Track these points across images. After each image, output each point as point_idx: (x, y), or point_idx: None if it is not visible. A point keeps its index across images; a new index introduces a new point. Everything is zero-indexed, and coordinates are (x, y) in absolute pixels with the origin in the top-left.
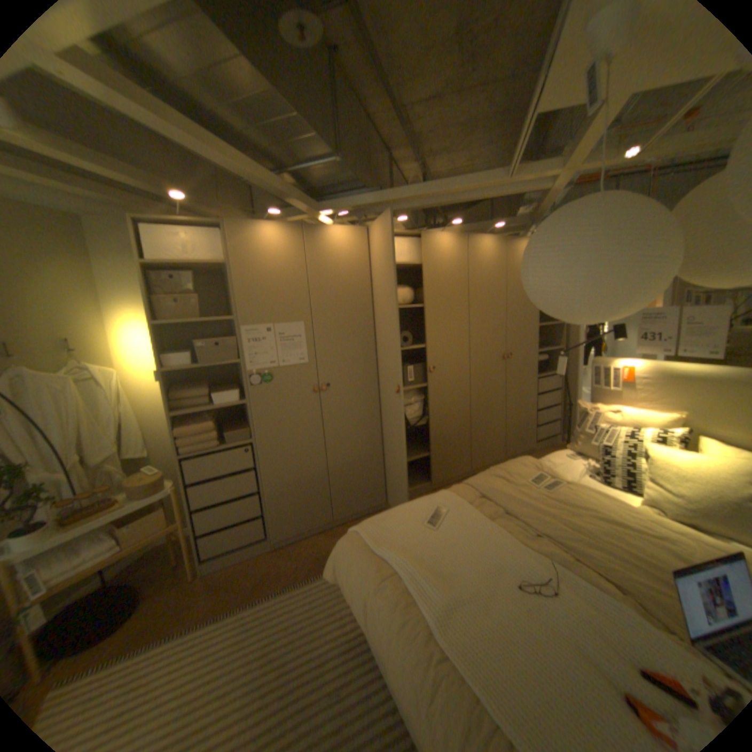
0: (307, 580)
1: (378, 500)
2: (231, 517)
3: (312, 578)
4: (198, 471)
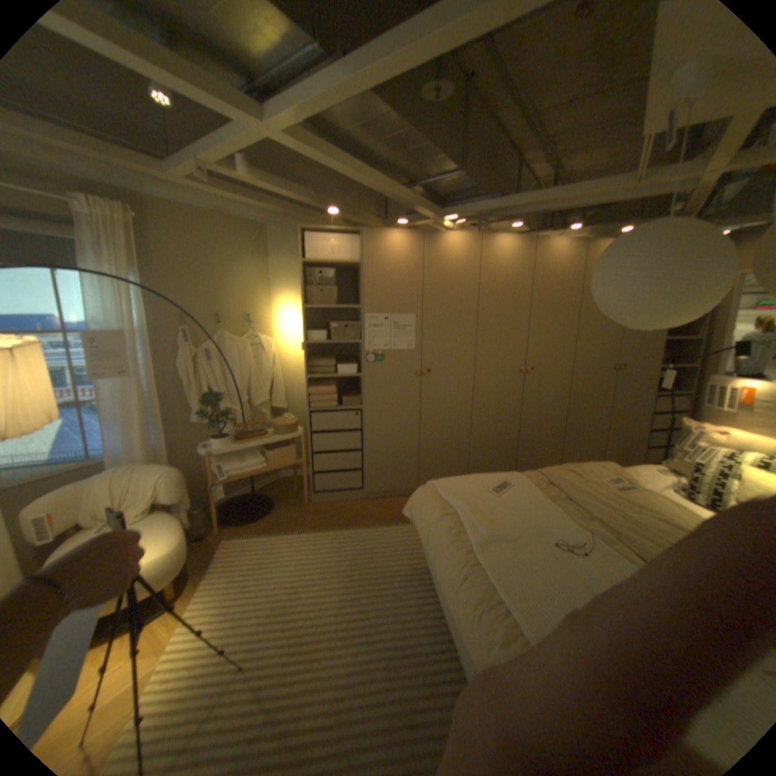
0: (391, 524)
1: None
2: (340, 463)
3: (395, 523)
4: (322, 422)
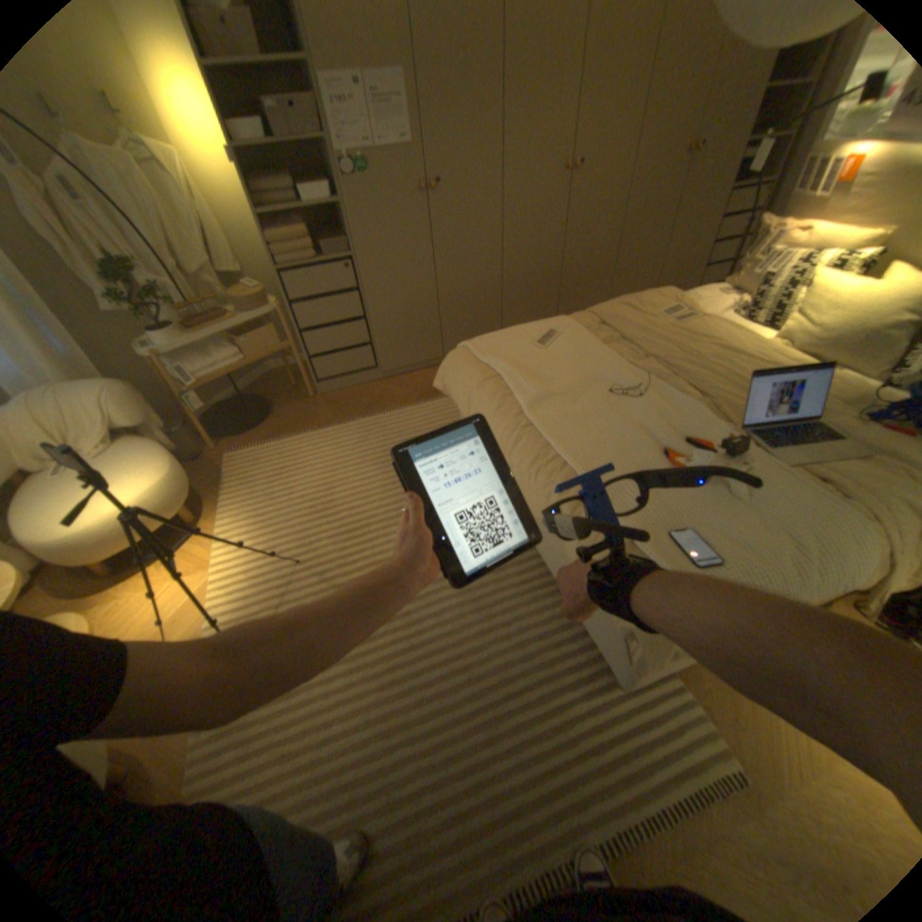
0: (417, 402)
1: None
2: (339, 341)
3: (422, 401)
4: (297, 286)
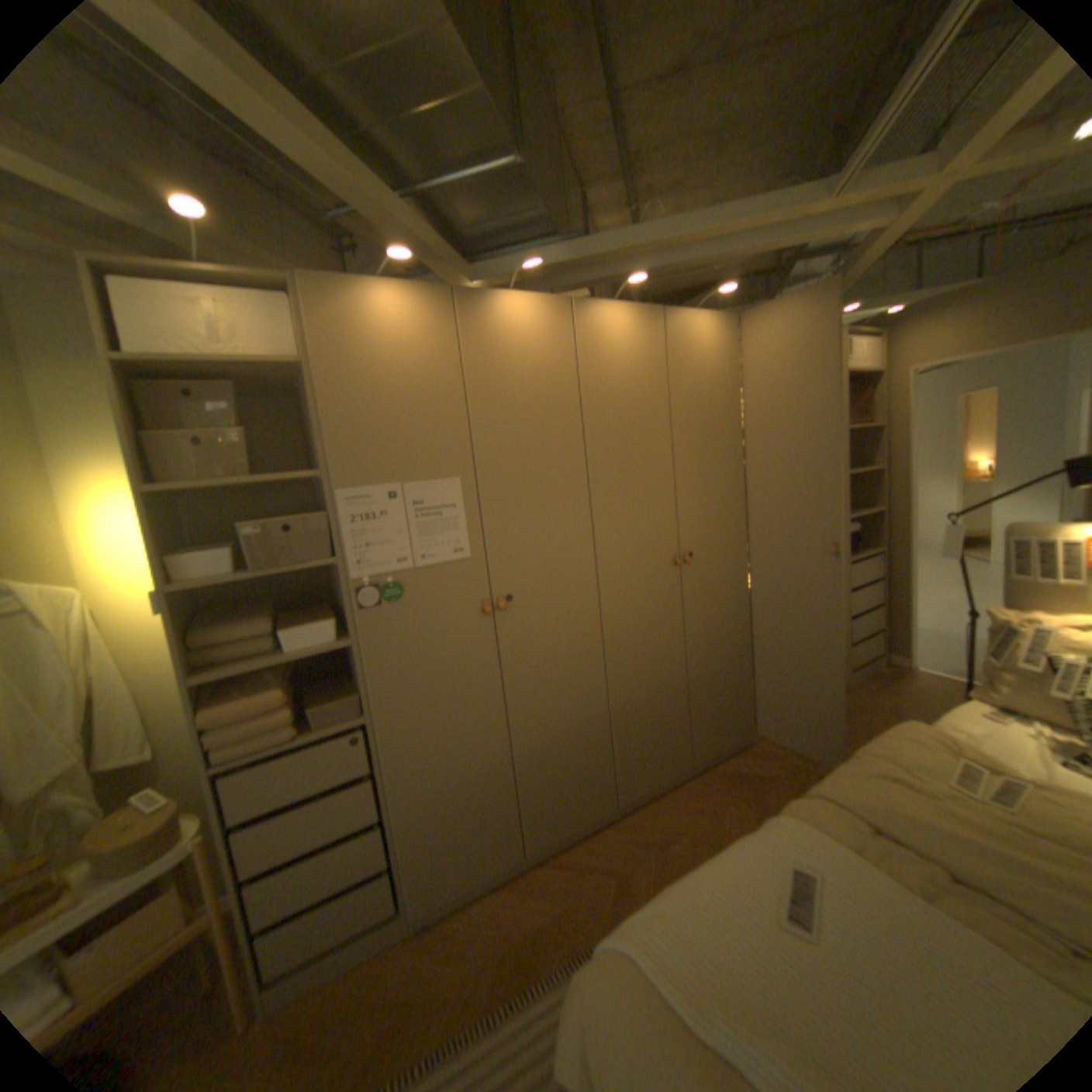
0: (493, 1011)
1: (604, 806)
2: (328, 879)
3: (502, 1004)
4: (255, 793)
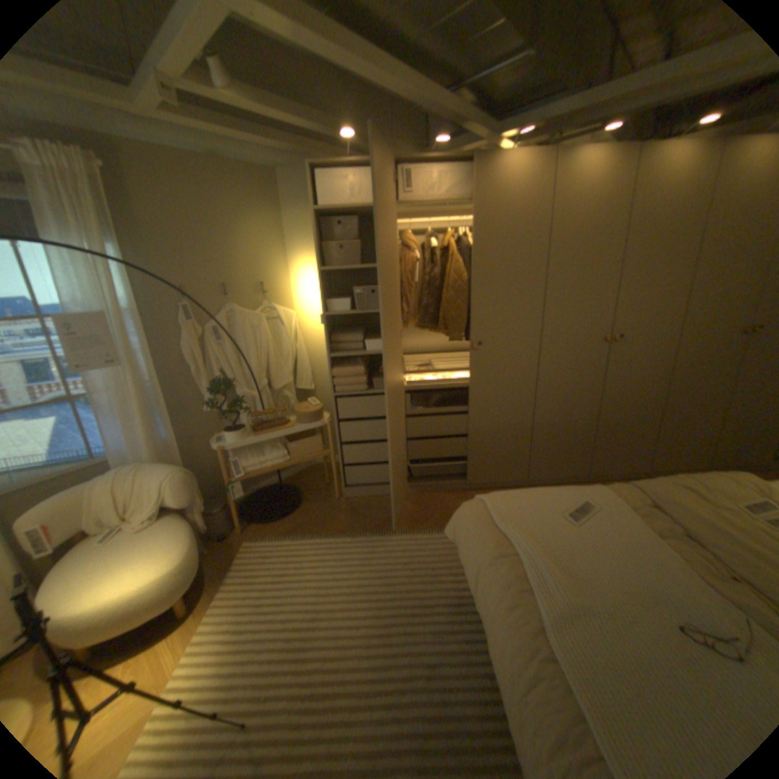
0: (432, 530)
1: (519, 475)
2: (373, 455)
3: (437, 529)
4: (349, 409)
